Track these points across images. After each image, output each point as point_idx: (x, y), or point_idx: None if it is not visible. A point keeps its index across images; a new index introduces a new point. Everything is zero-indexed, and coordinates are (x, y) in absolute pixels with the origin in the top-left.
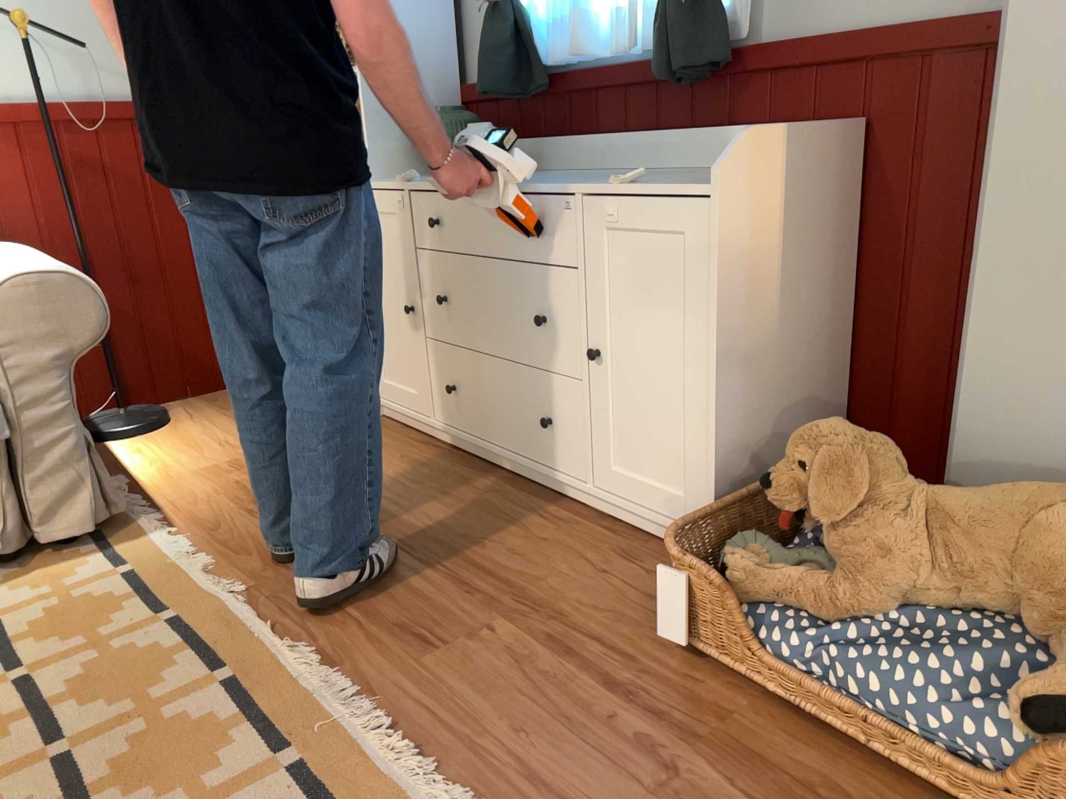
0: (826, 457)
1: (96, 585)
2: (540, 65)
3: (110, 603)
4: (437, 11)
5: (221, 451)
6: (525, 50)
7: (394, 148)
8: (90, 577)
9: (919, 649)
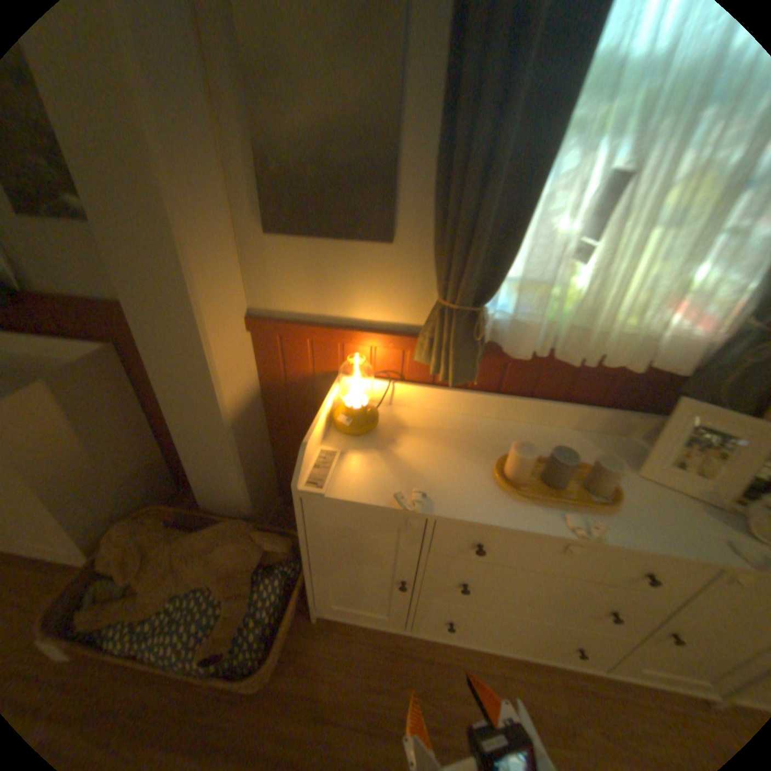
0: (118, 551)
1: None
2: None
3: None
4: None
5: None
6: None
7: None
8: None
9: (170, 632)
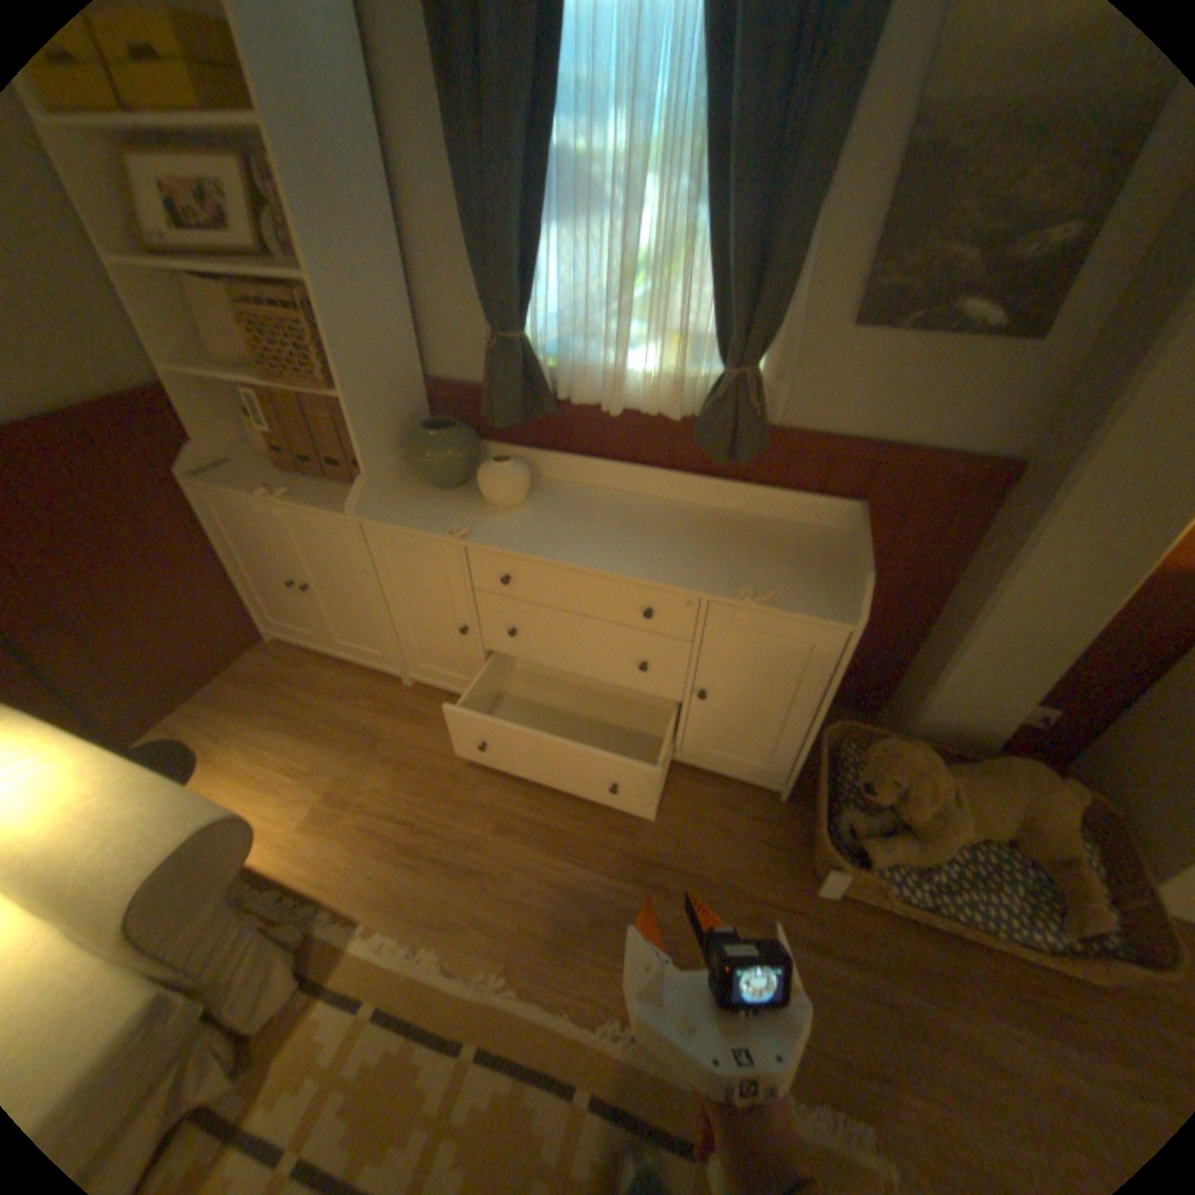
0: (915, 779)
1: (359, 1050)
2: (554, 394)
3: (398, 1067)
4: (399, 304)
5: (298, 784)
6: (529, 373)
7: (388, 461)
8: (340, 1041)
9: (992, 889)
